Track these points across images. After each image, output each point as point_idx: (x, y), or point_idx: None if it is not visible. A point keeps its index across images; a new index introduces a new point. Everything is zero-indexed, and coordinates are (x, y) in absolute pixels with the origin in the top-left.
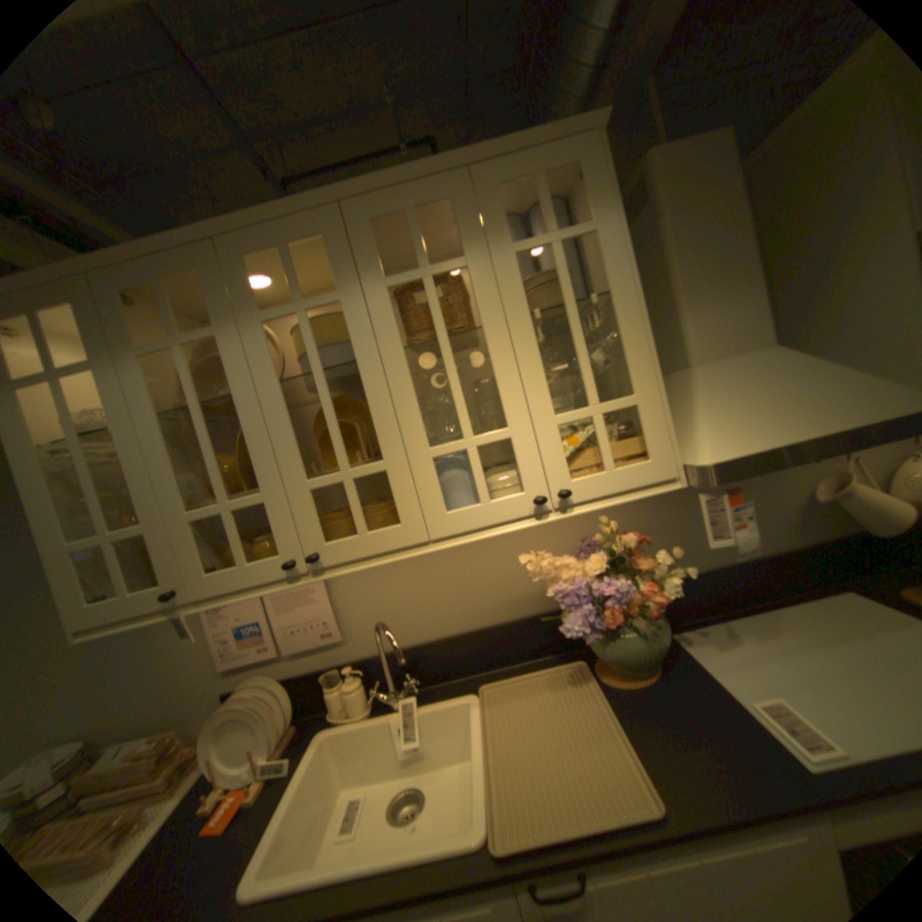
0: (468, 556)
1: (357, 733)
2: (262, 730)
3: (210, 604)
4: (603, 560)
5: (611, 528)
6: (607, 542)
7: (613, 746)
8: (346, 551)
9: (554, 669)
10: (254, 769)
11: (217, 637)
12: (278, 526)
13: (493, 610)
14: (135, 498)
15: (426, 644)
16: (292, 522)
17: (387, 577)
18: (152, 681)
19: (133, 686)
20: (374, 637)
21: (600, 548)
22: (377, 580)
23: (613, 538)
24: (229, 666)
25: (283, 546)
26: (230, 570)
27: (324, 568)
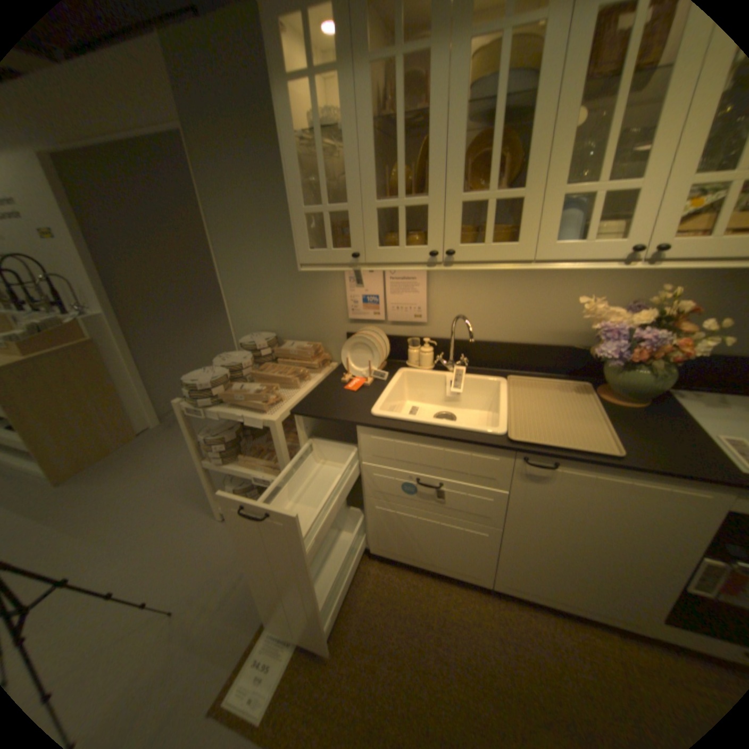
0: (534, 290)
1: (425, 375)
2: (375, 354)
3: (377, 268)
4: (652, 316)
5: (675, 292)
6: (664, 304)
7: (599, 424)
8: (473, 254)
9: (565, 382)
10: (368, 372)
11: (352, 298)
12: (433, 224)
13: (536, 333)
14: (348, 183)
15: (480, 341)
16: (443, 224)
17: (469, 289)
18: (312, 313)
19: (301, 313)
20: (449, 325)
21: (655, 306)
22: (461, 289)
23: (672, 301)
24: (355, 318)
25: (432, 240)
26: (394, 248)
27: (452, 262)
